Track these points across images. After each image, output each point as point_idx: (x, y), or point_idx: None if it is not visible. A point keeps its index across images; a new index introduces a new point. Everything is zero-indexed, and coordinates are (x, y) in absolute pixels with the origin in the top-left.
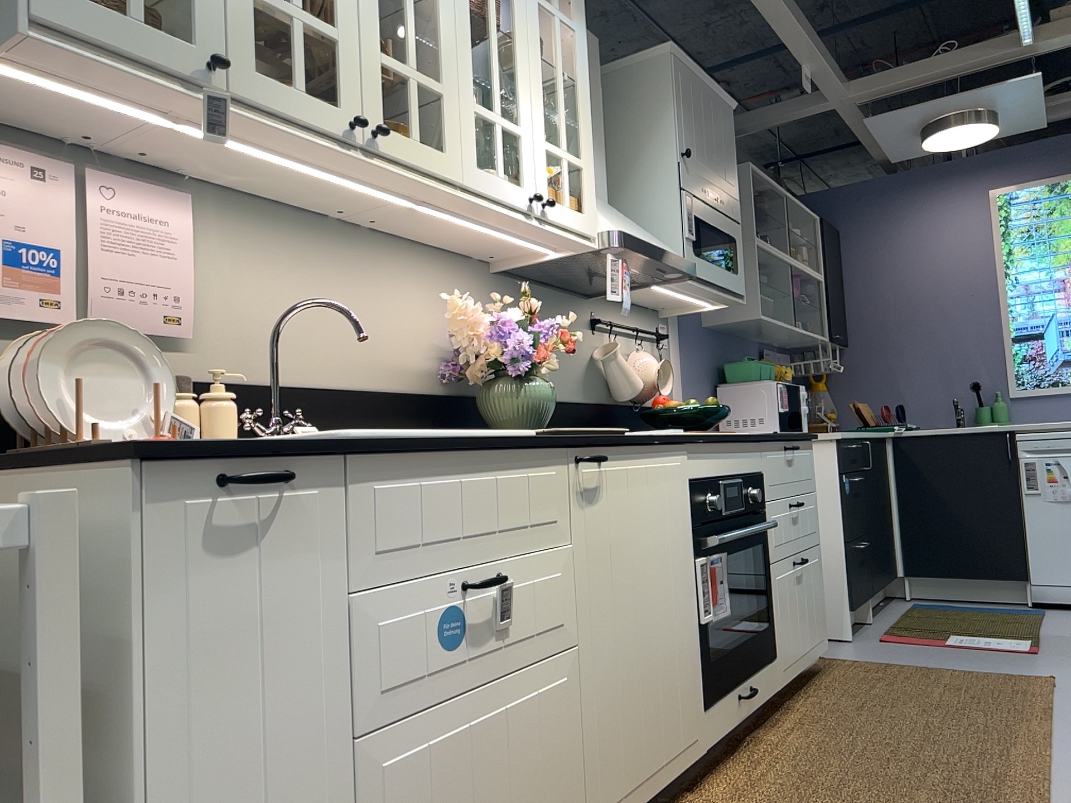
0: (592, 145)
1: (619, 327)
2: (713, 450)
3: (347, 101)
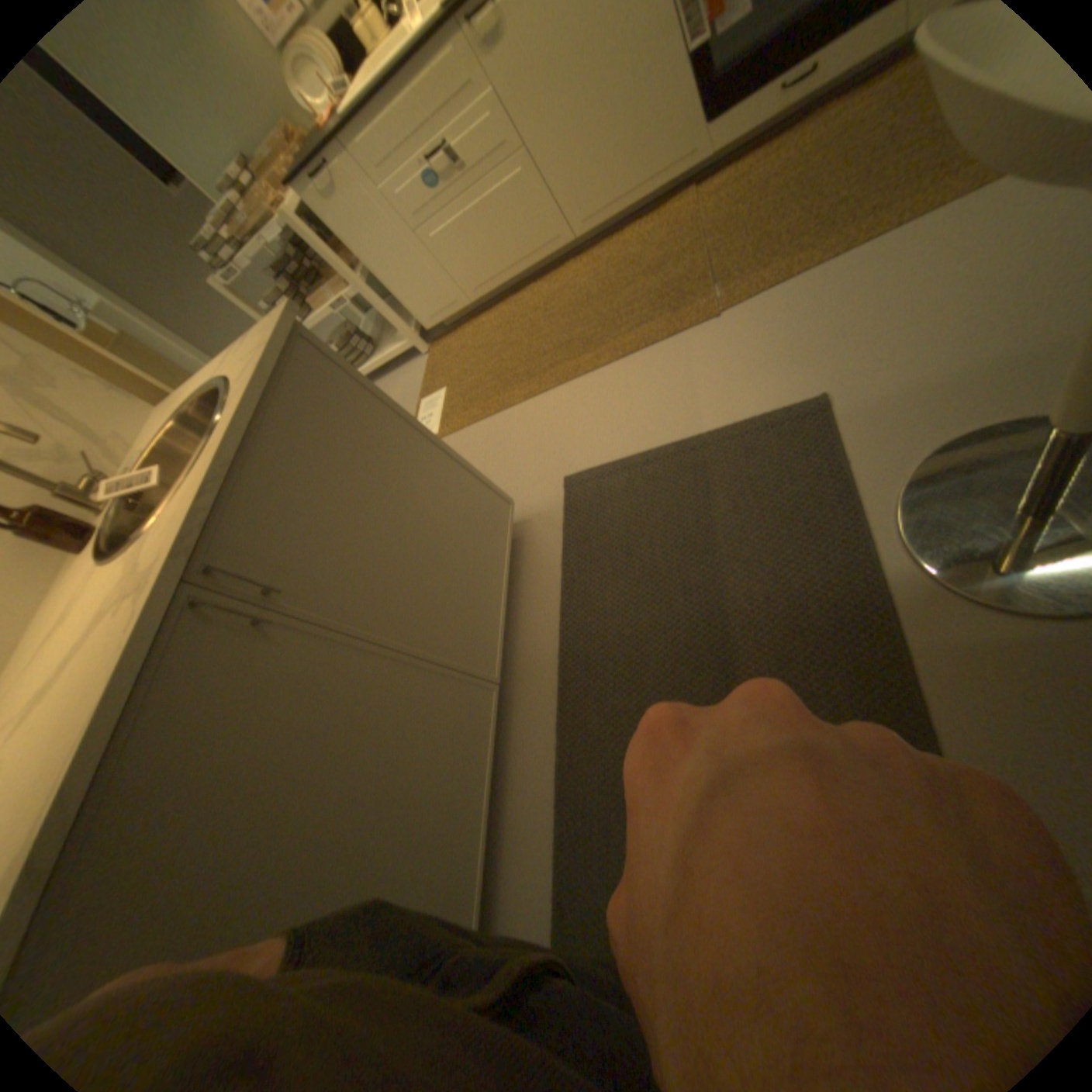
0: None
1: None
2: None
3: None
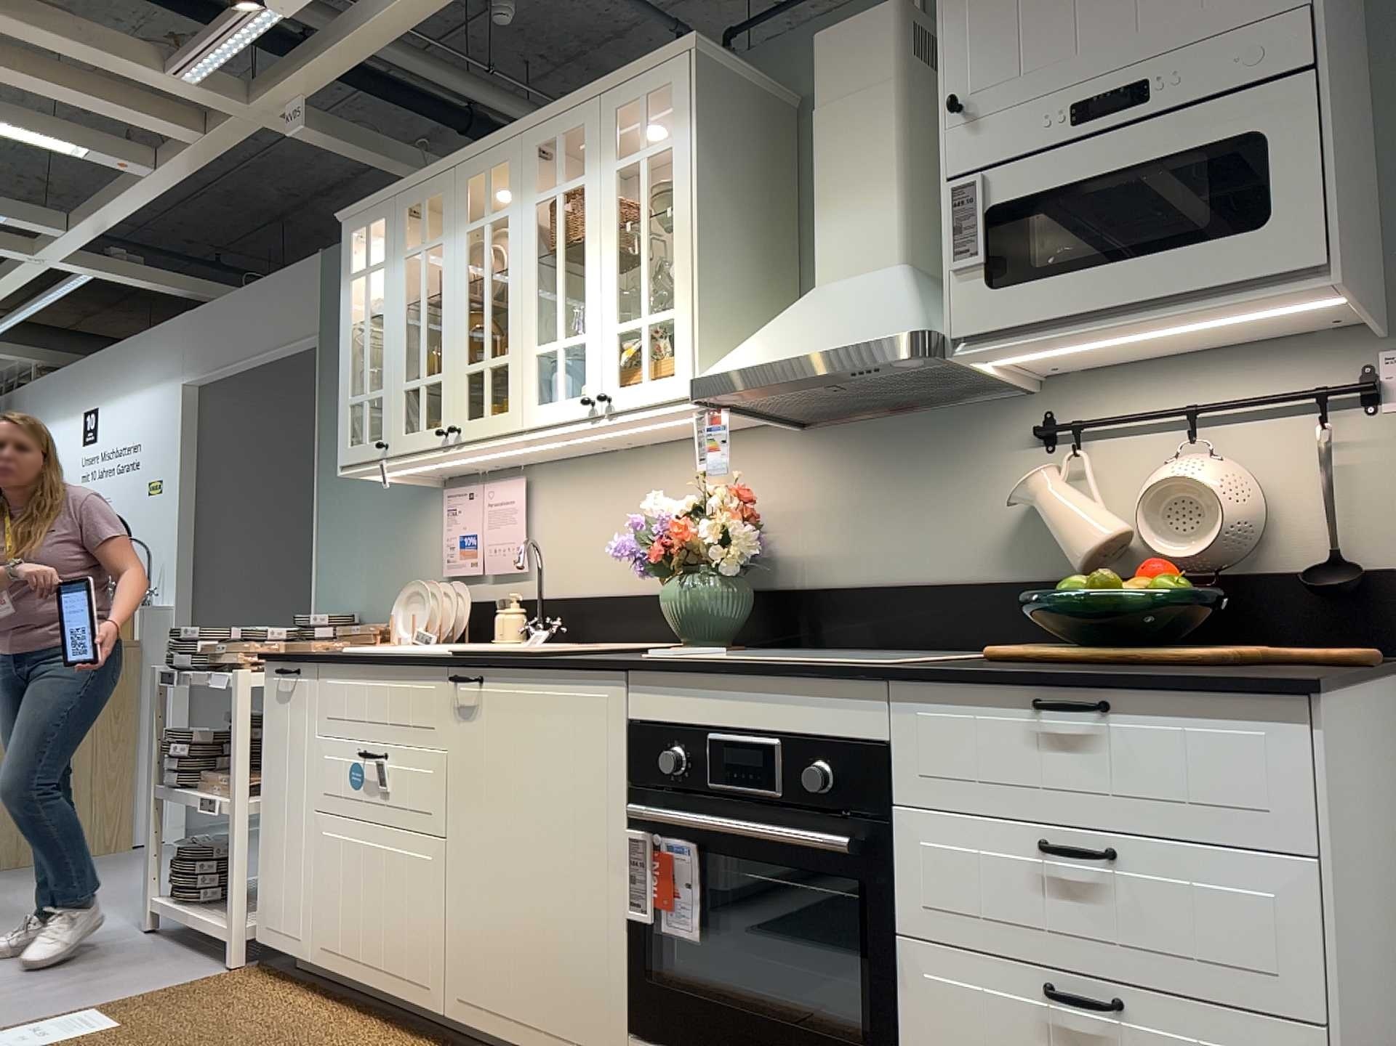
0: (694, 273)
1: (1118, 423)
2: (692, 685)
3: (444, 418)
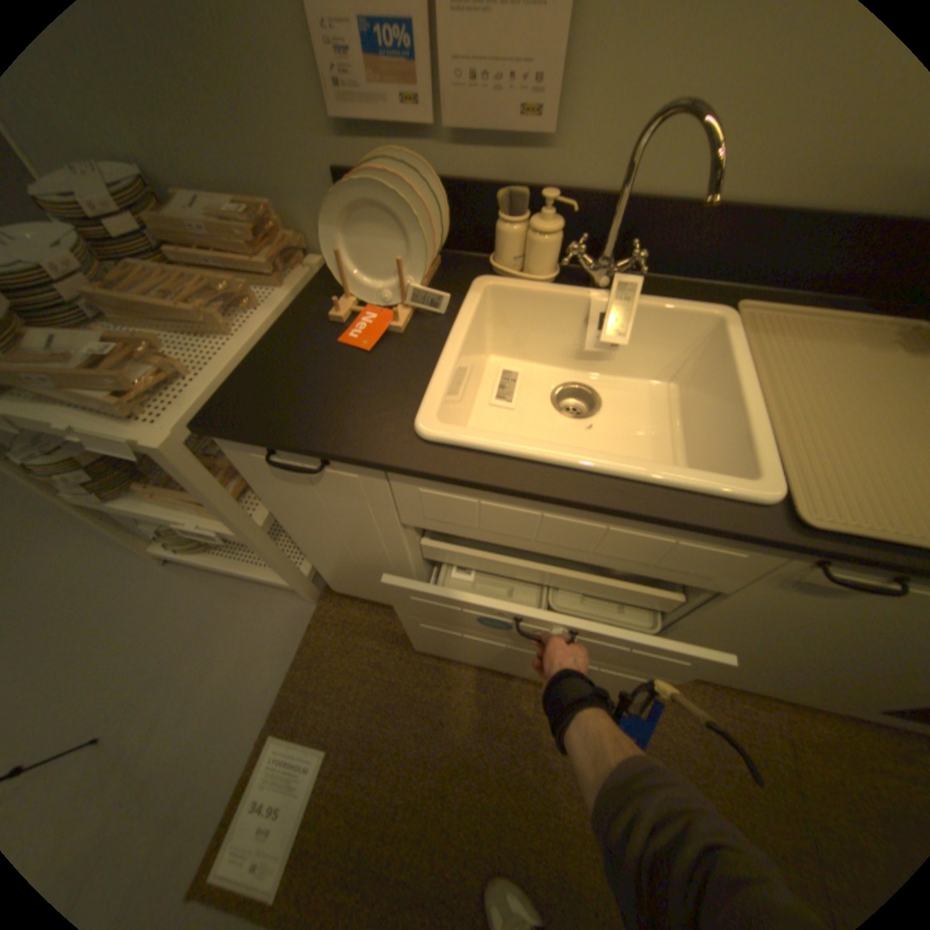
0: None
1: None
2: None
3: None
